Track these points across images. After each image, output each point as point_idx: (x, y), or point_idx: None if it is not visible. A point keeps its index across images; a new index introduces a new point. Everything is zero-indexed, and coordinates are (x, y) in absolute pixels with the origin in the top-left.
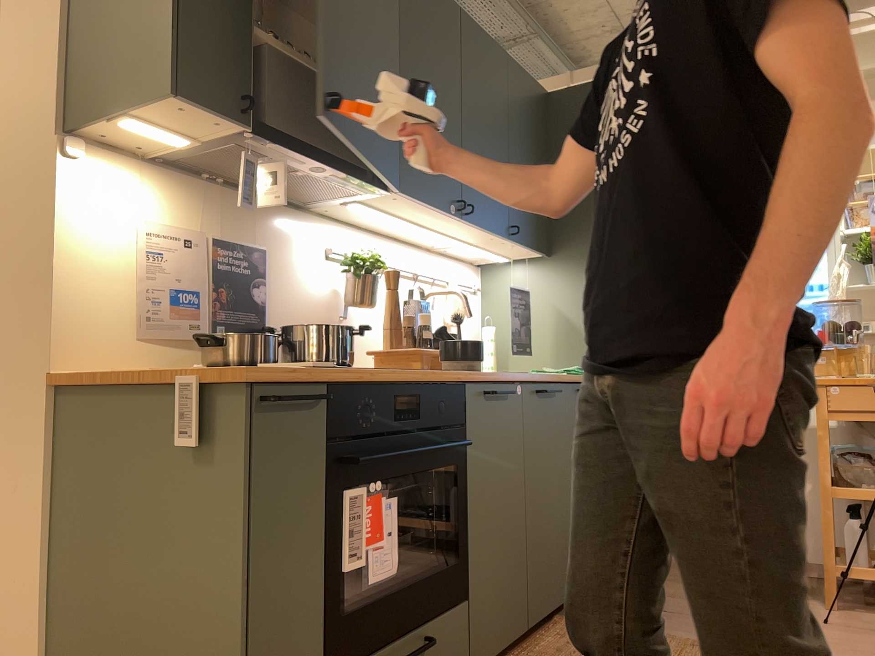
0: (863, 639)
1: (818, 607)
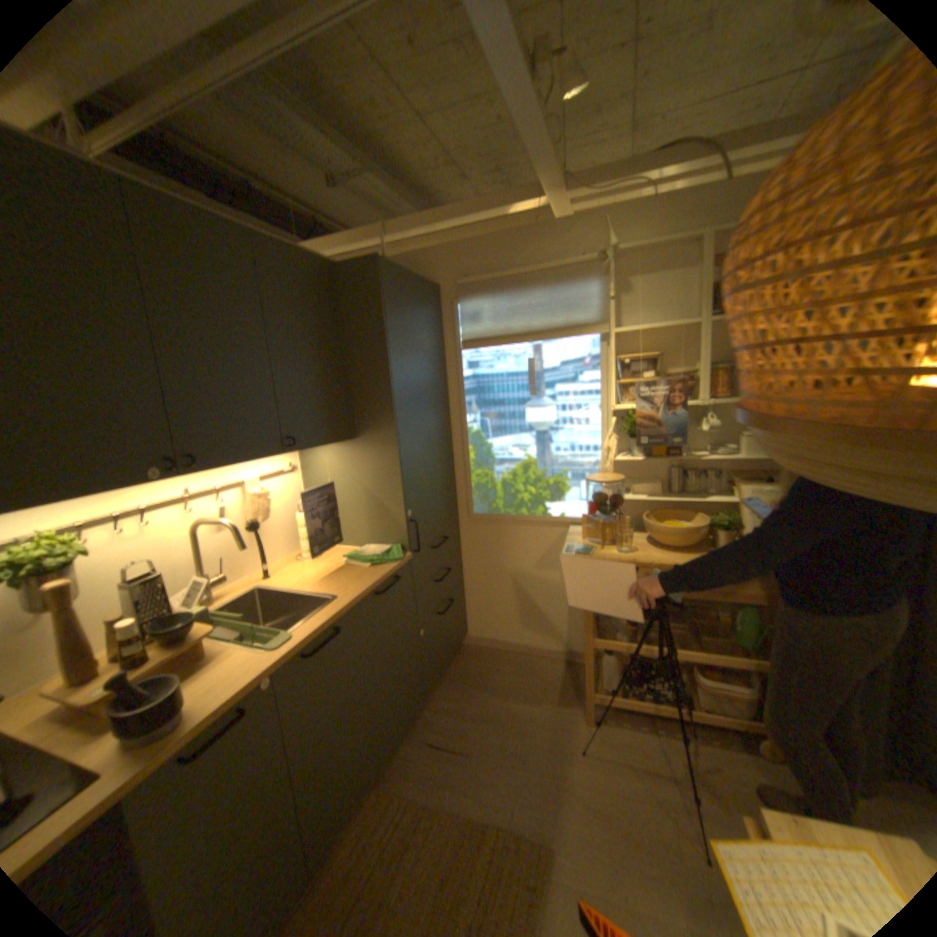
0: (608, 782)
1: (580, 723)
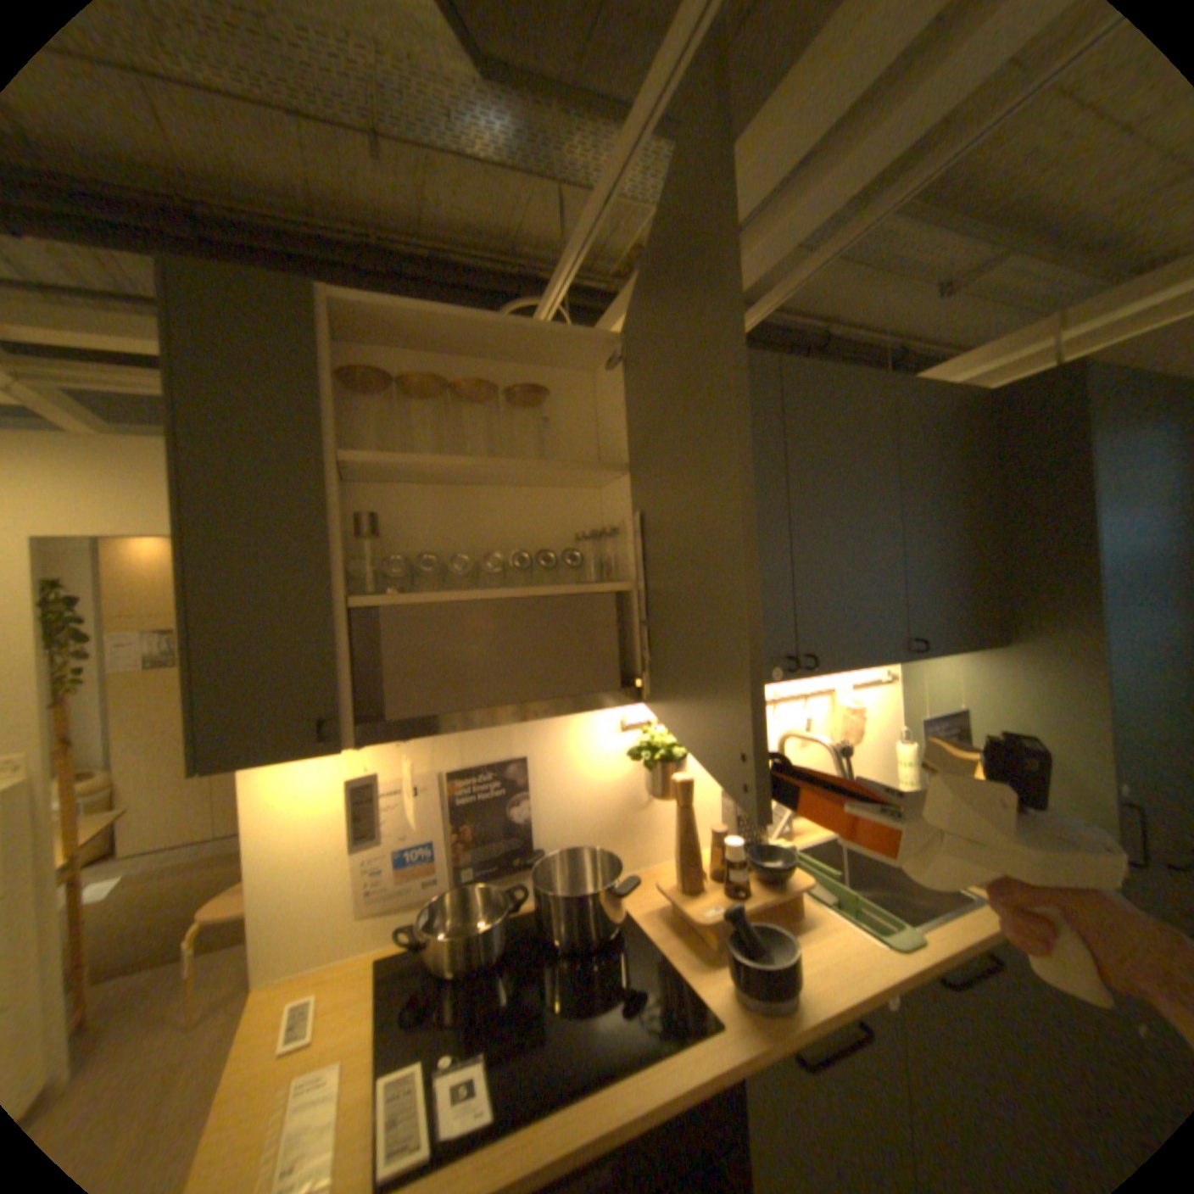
0: None
1: None
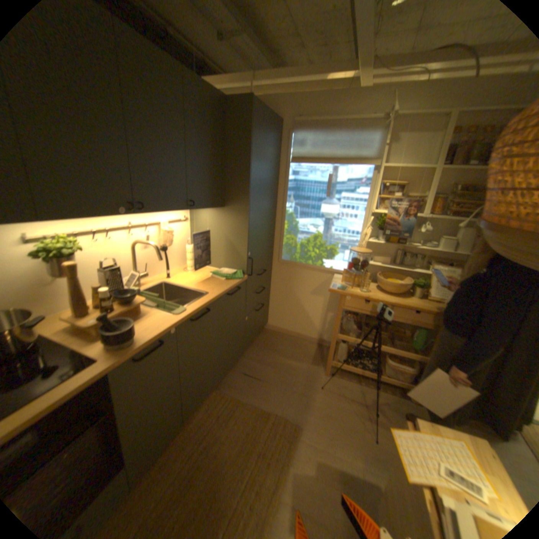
0: (332, 402)
1: (322, 374)
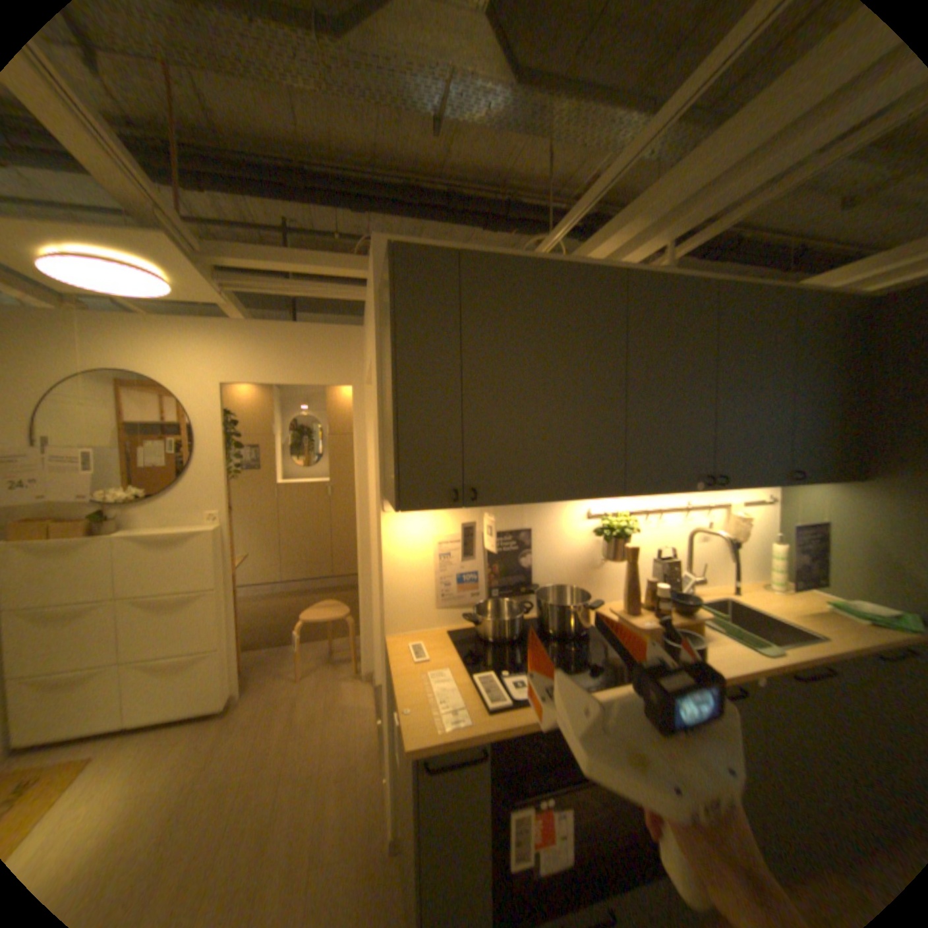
0: None
1: None
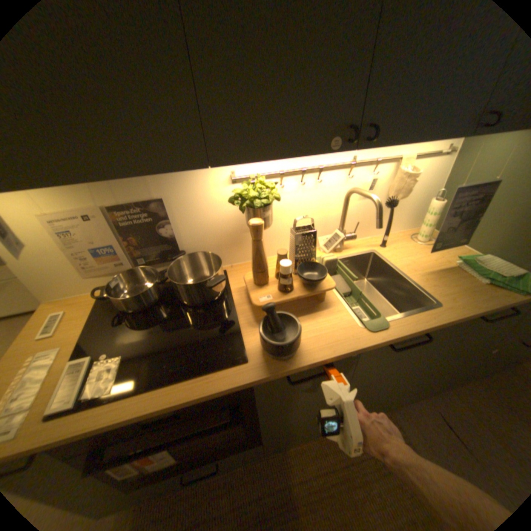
0: None
1: None
